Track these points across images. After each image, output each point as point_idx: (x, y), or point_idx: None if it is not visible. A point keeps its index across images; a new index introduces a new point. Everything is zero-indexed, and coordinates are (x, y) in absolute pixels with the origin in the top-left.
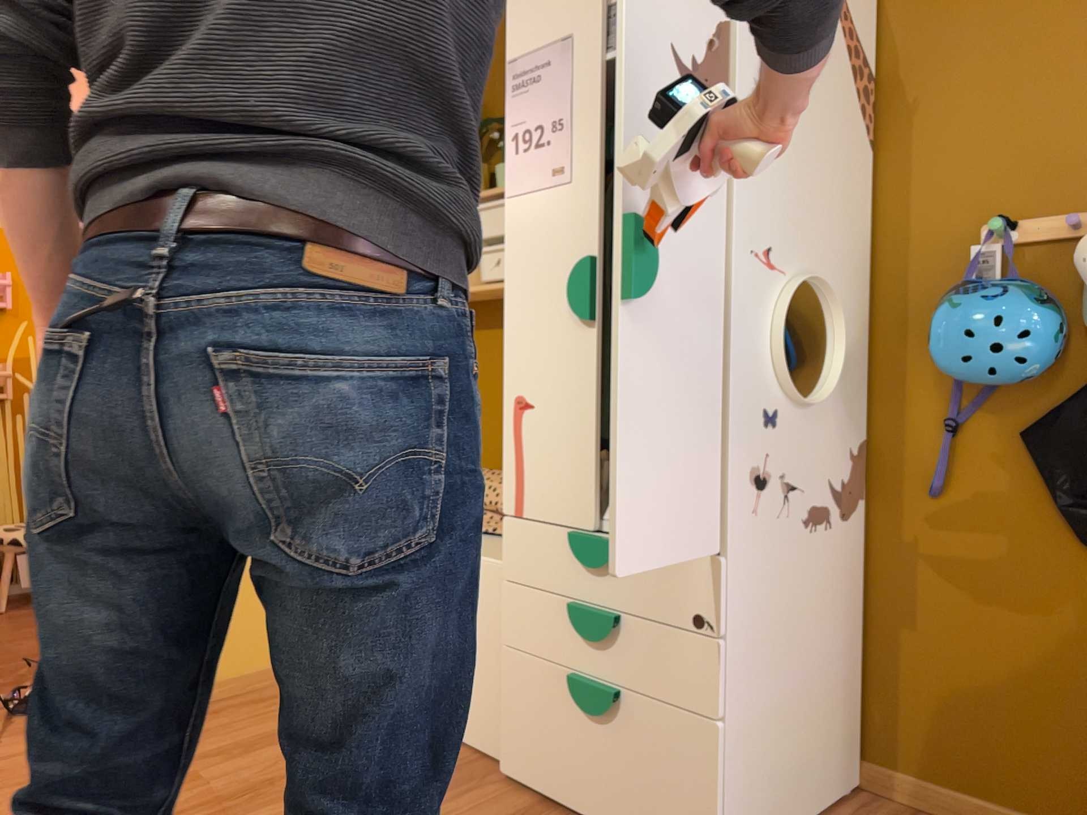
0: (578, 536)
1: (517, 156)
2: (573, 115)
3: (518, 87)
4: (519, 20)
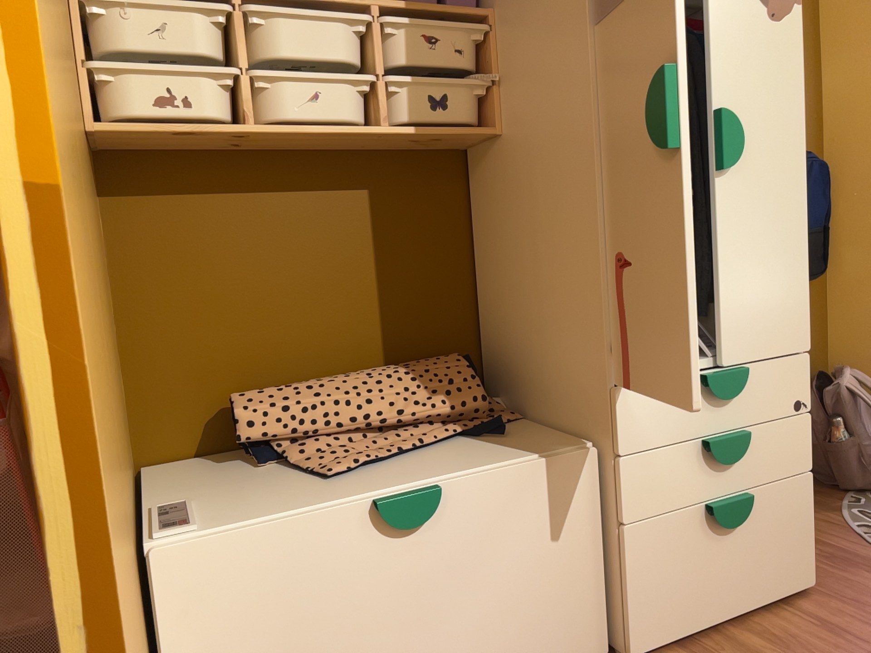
0: (717, 374)
1: None
2: None
3: None
4: None
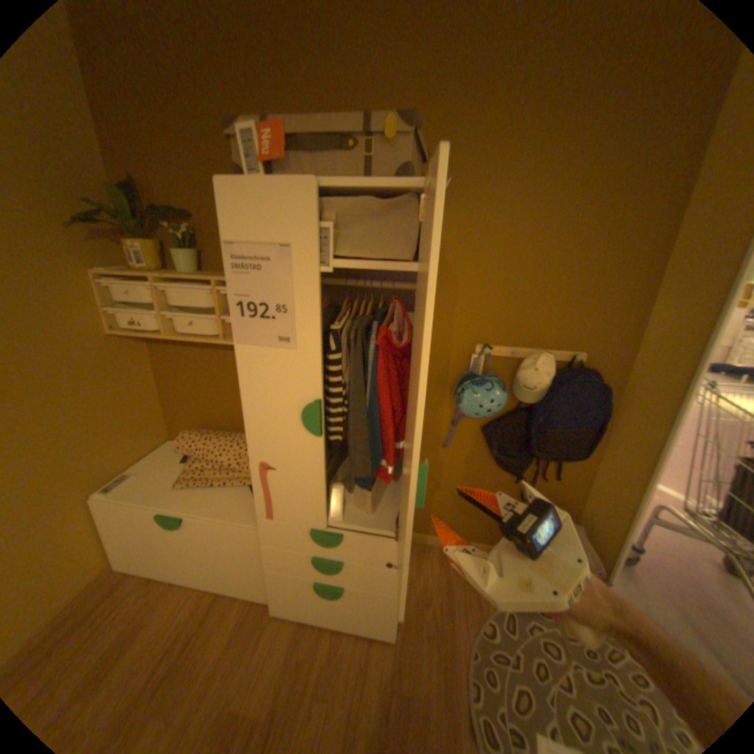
0: (316, 535)
1: (243, 318)
2: (295, 306)
3: (237, 267)
4: (231, 210)
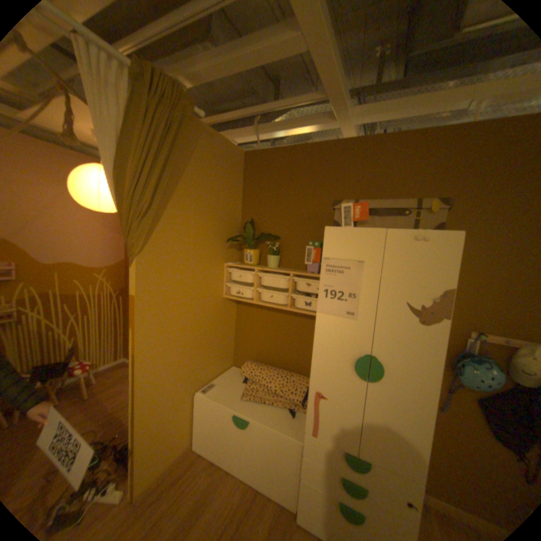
0: (350, 458)
1: (326, 298)
2: (362, 294)
3: (329, 270)
4: (332, 242)
